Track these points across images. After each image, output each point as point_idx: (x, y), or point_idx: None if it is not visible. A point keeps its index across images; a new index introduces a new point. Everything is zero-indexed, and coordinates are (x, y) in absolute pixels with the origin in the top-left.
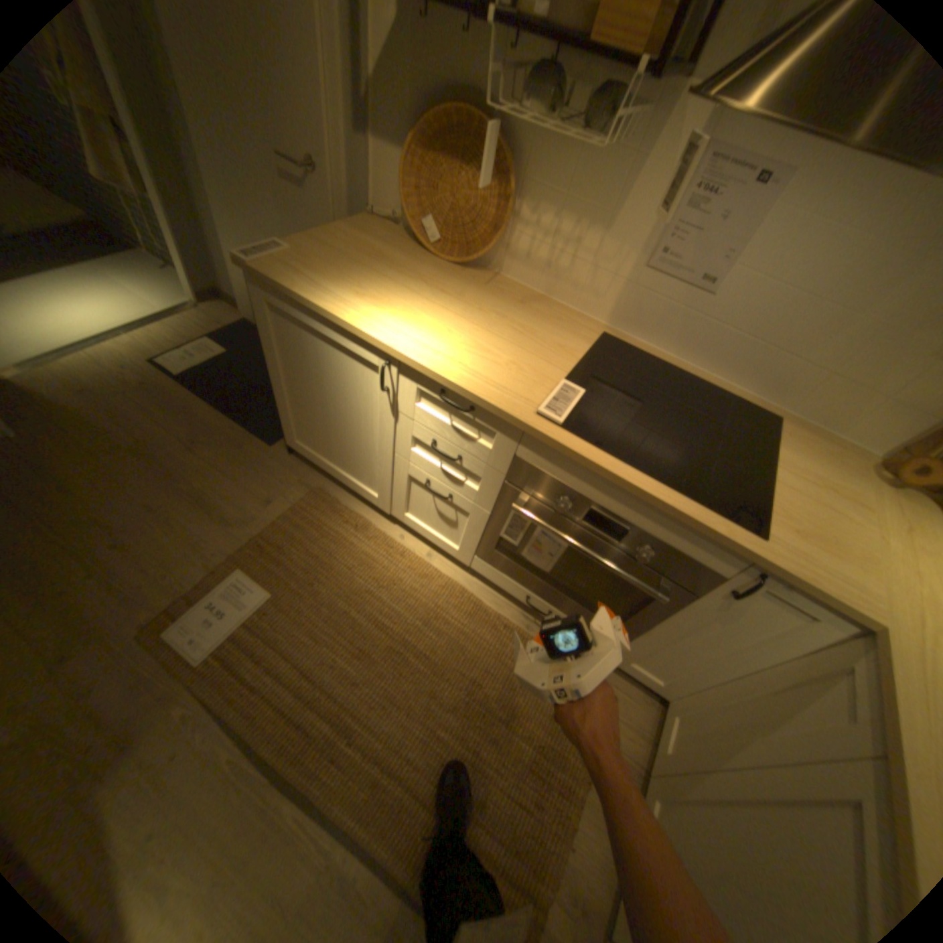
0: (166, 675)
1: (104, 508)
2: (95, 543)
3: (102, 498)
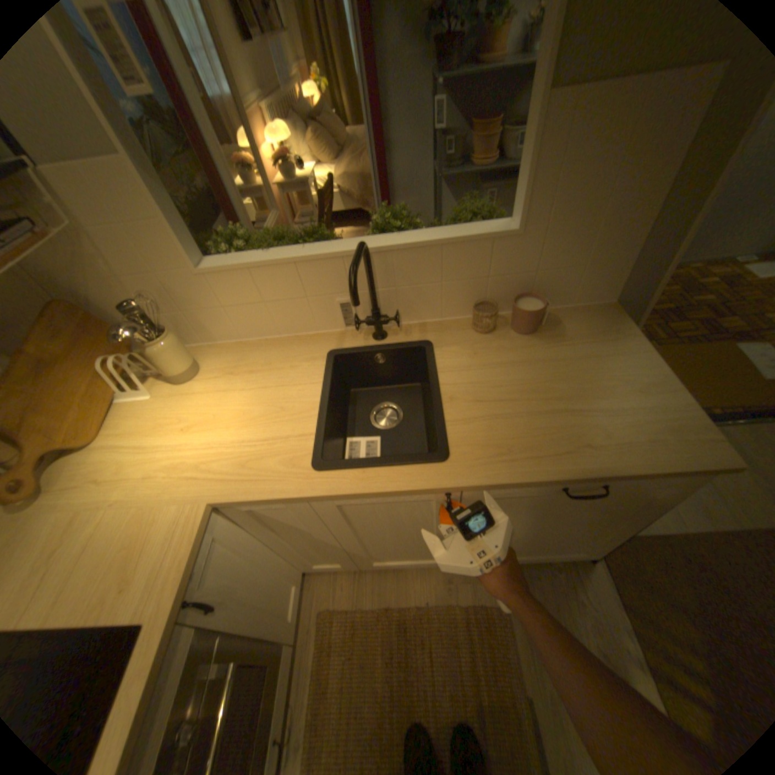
0: None
1: None
2: None
3: None
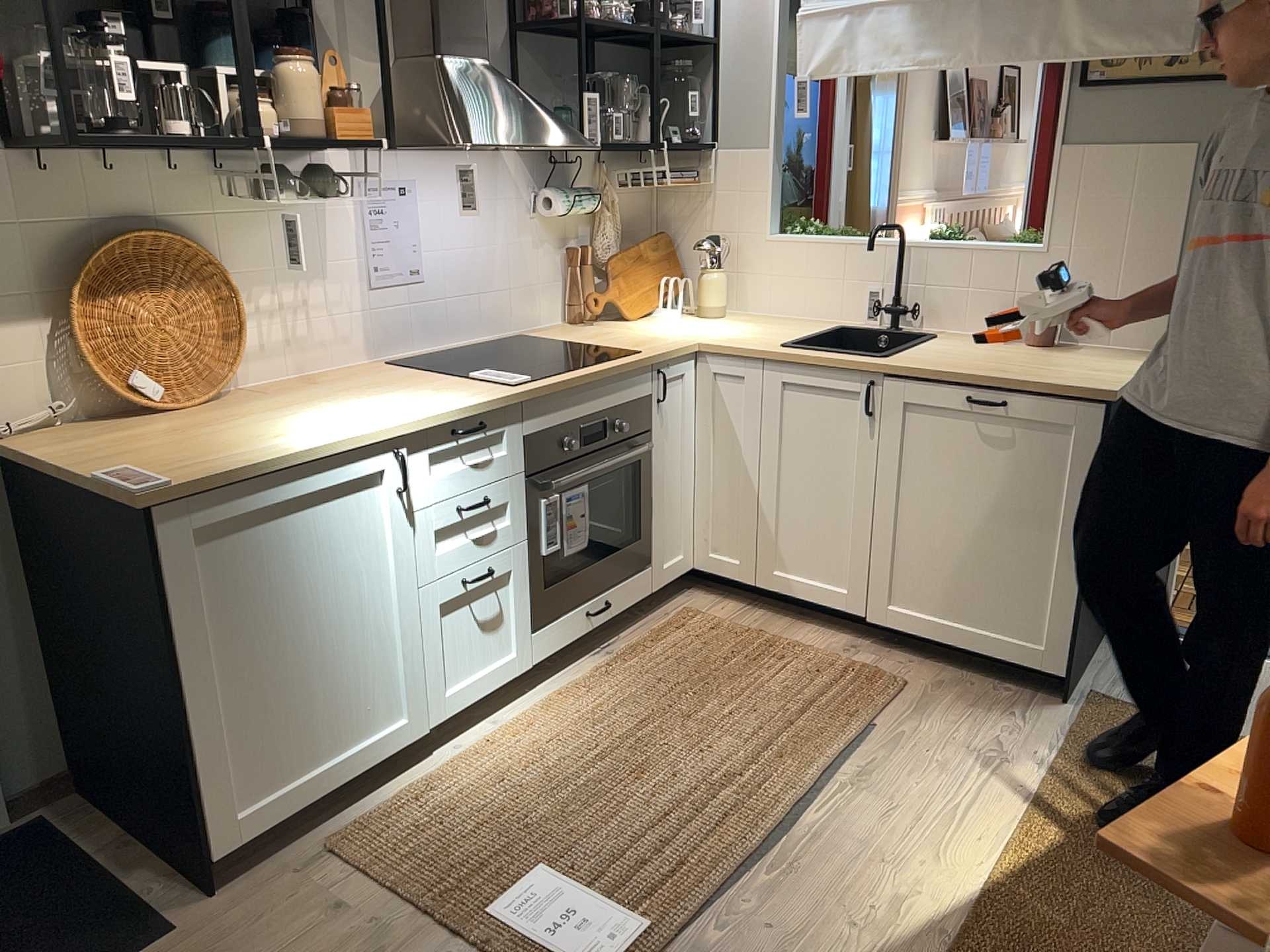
0: None
1: None
2: None
3: None
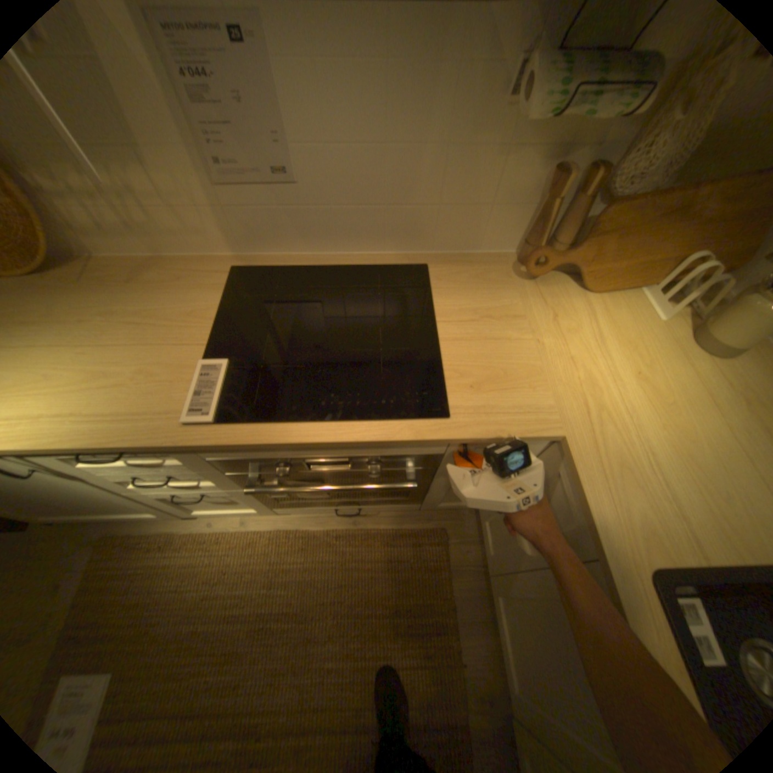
0: None
1: None
2: None
3: None
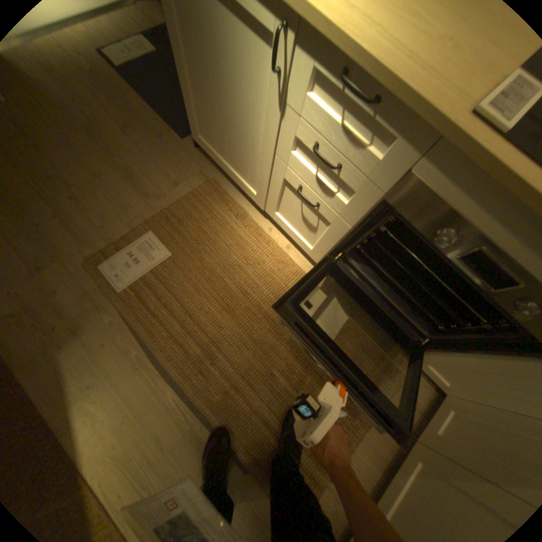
0: (102, 294)
1: (65, 168)
2: (60, 193)
3: (64, 161)
